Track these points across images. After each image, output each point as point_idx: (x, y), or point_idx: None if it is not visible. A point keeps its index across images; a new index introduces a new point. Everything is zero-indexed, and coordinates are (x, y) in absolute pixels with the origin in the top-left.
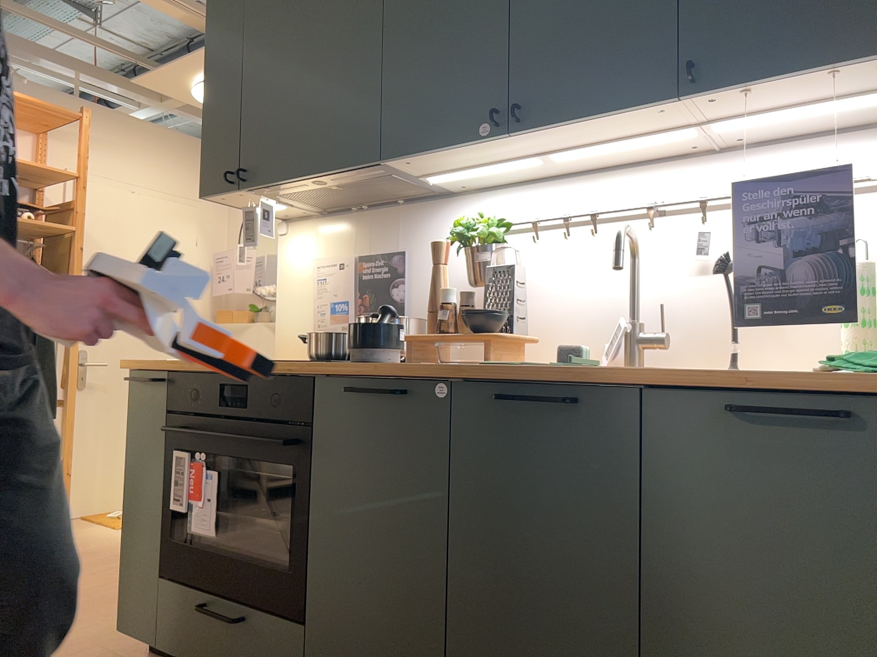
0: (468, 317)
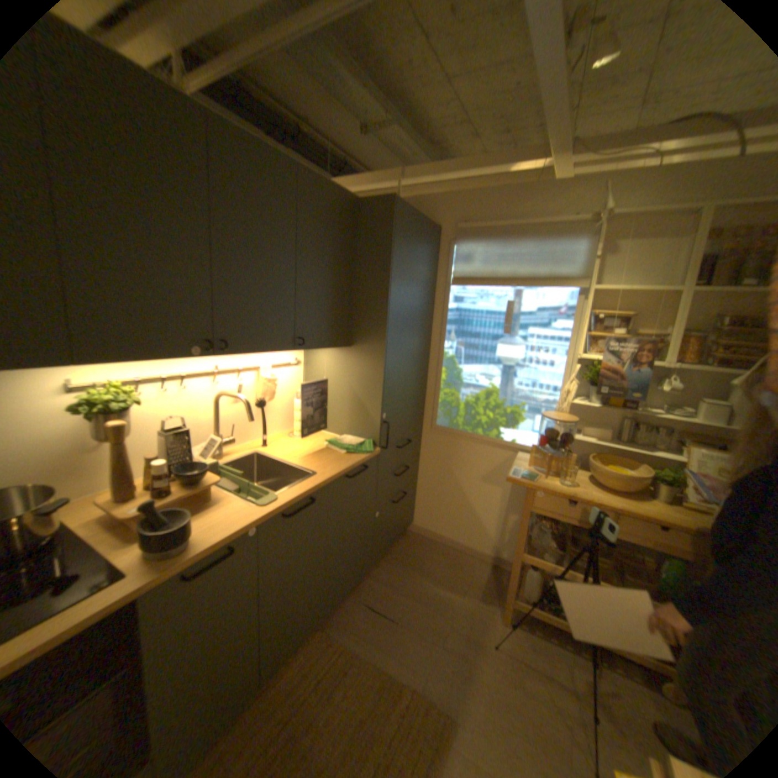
0: (178, 477)
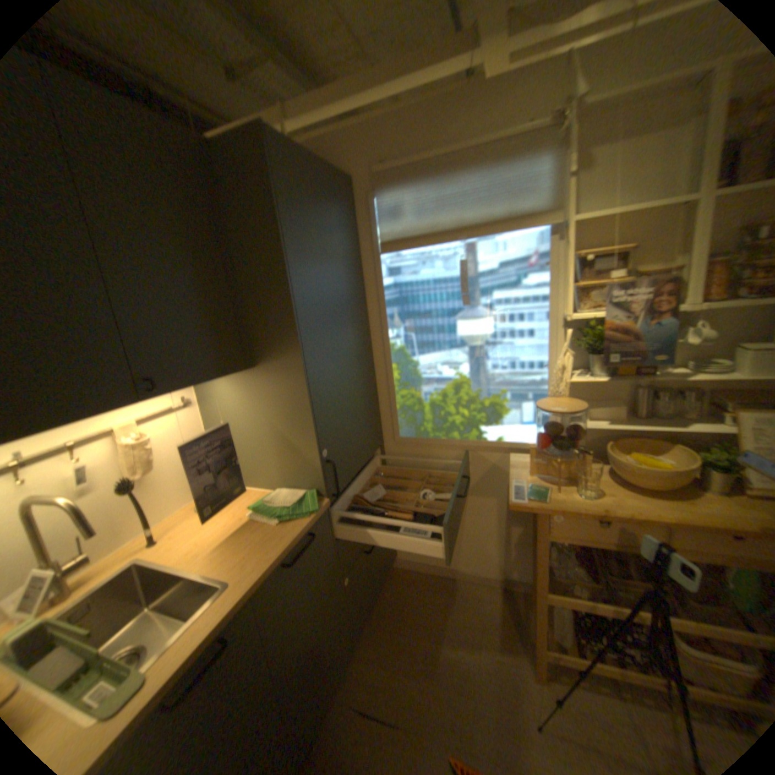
0: None
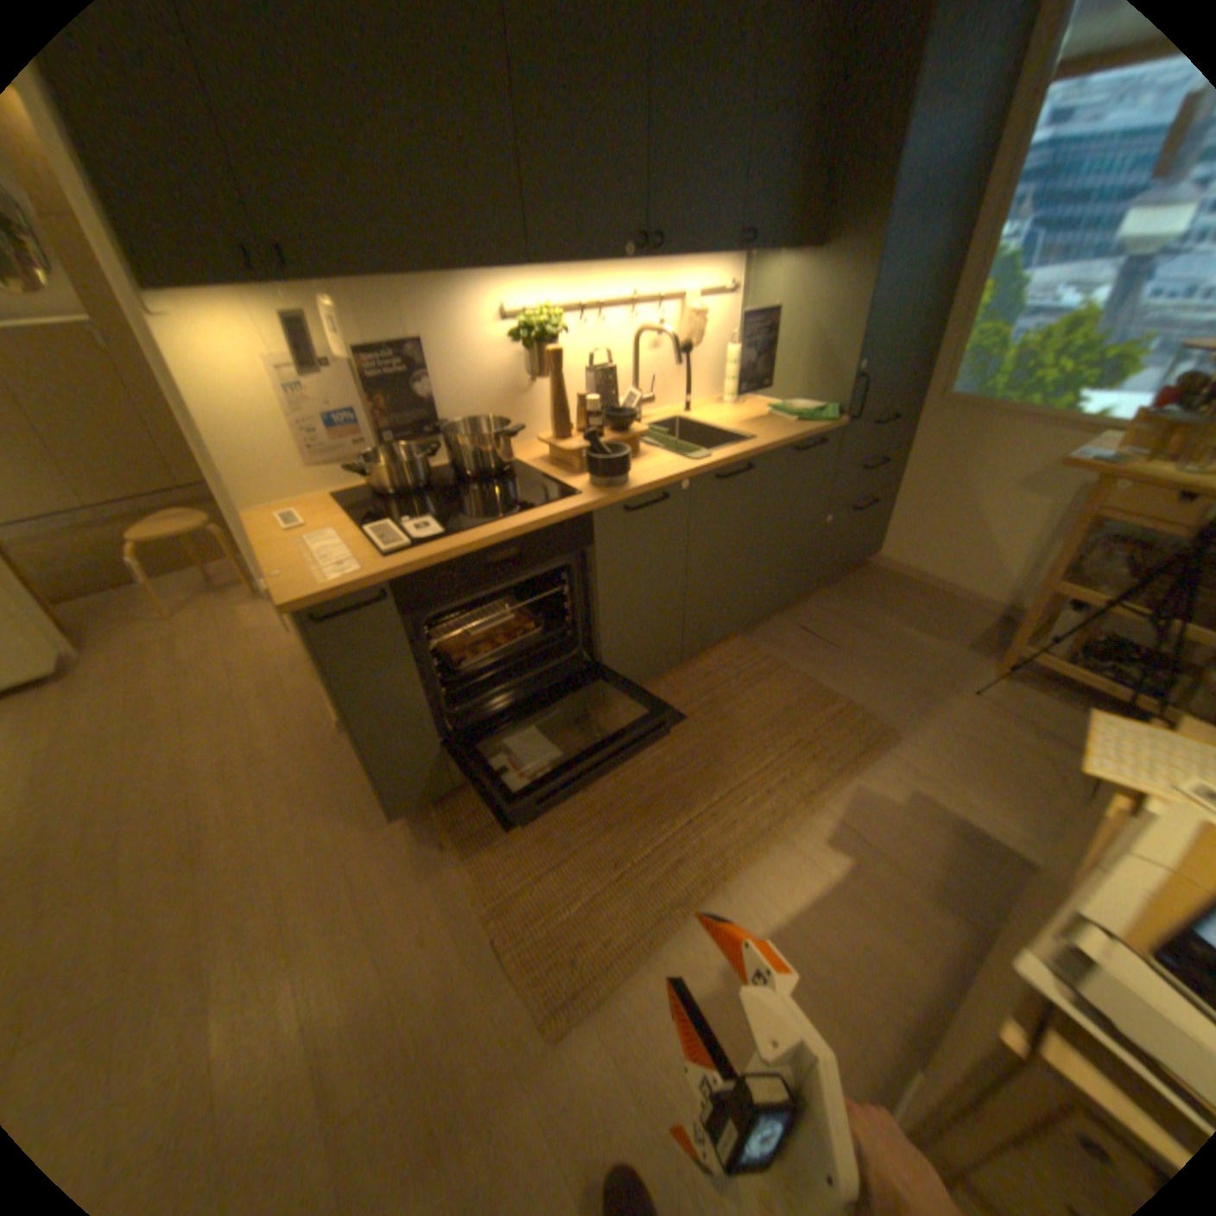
0: (606, 420)
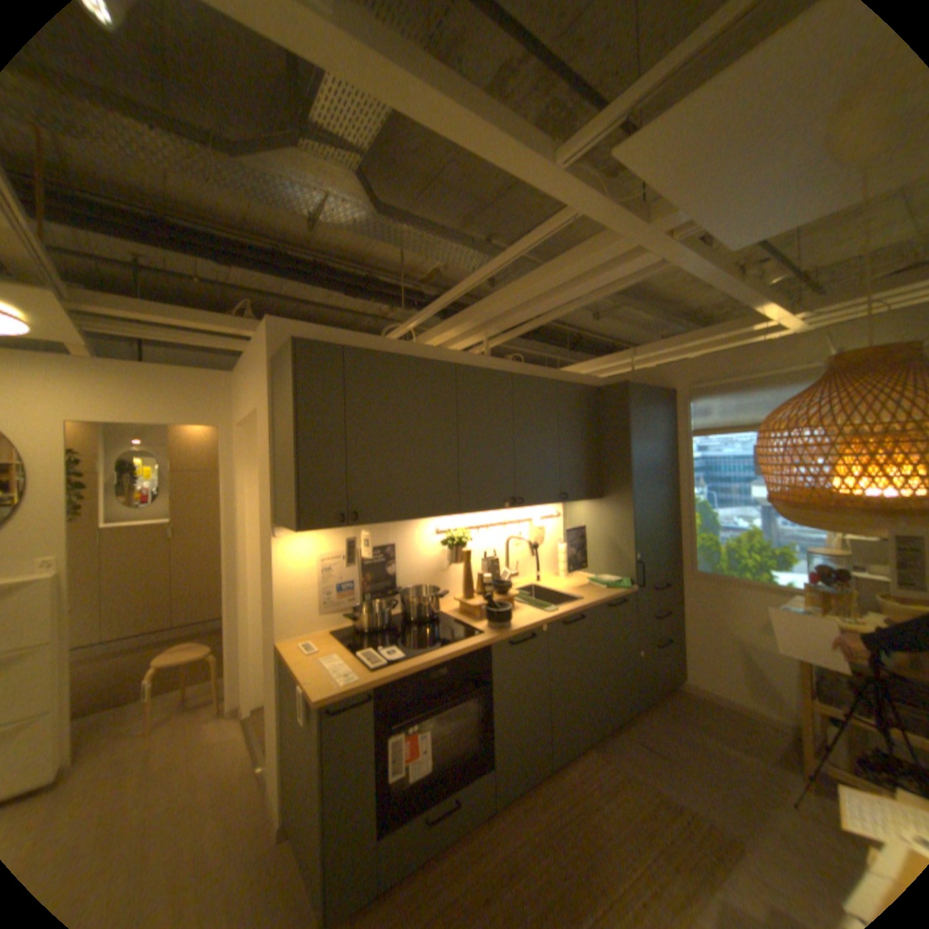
0: (495, 587)
